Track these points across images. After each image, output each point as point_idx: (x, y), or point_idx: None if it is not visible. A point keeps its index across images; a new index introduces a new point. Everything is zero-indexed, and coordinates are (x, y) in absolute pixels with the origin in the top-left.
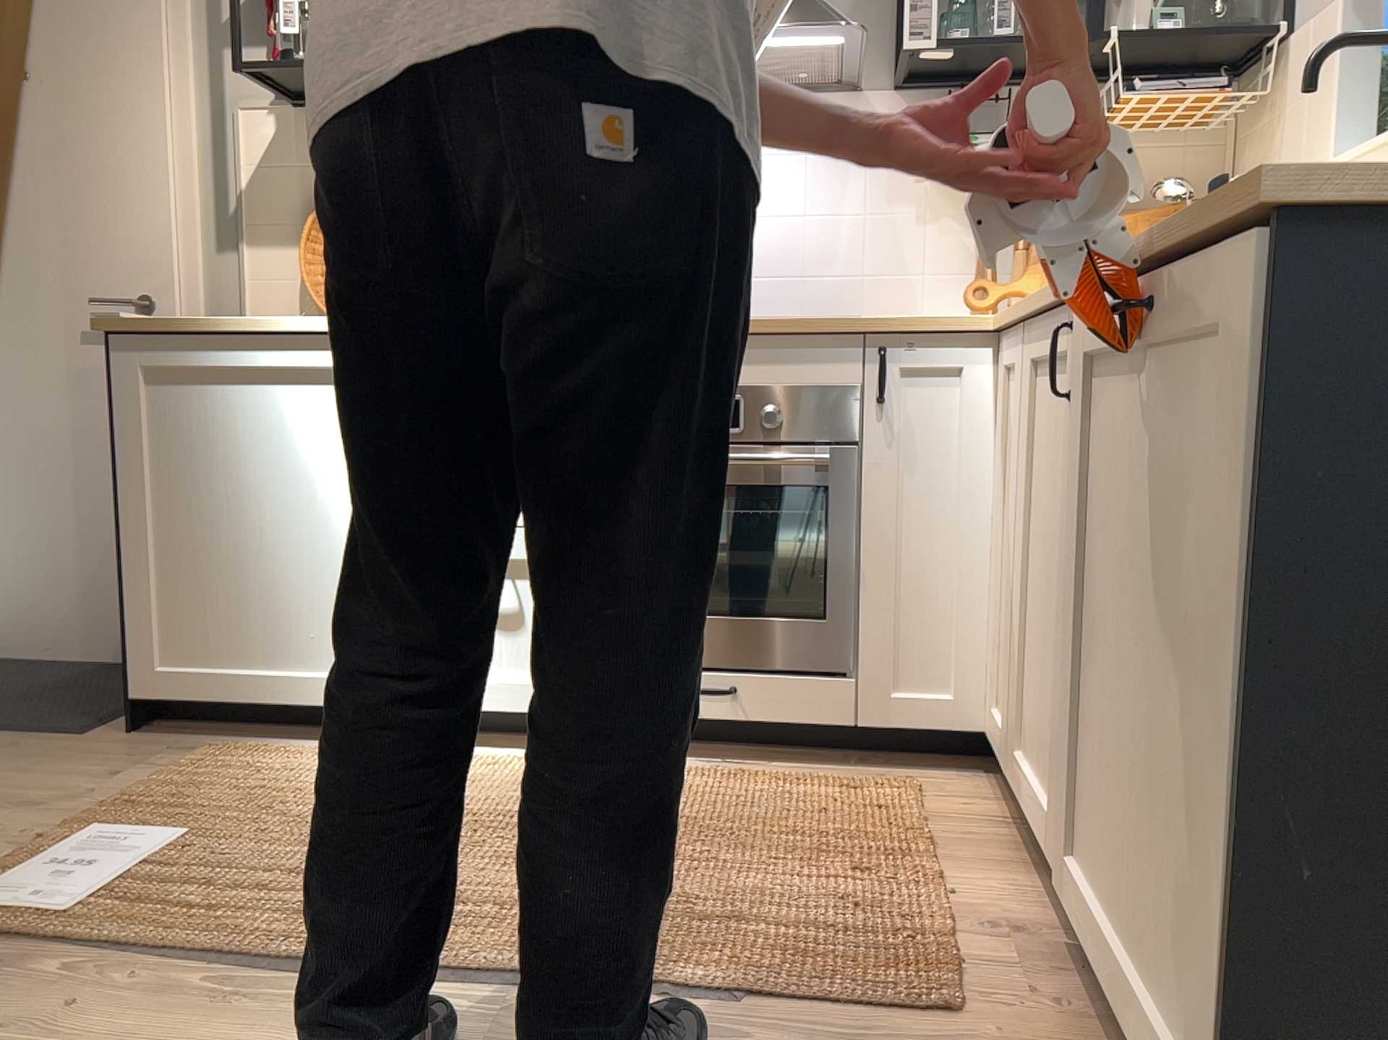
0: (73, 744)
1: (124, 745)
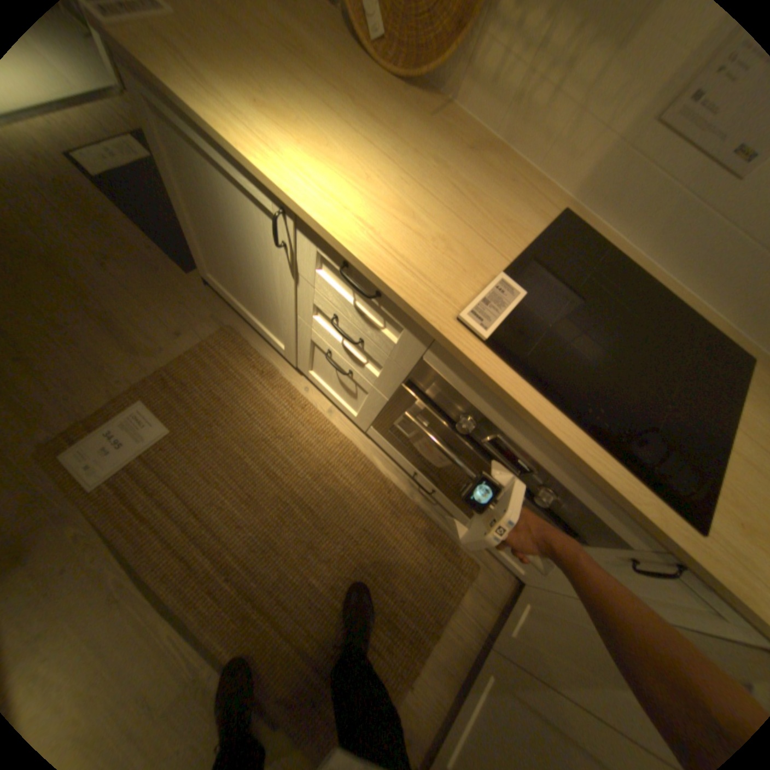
0: (179, 283)
1: (198, 298)
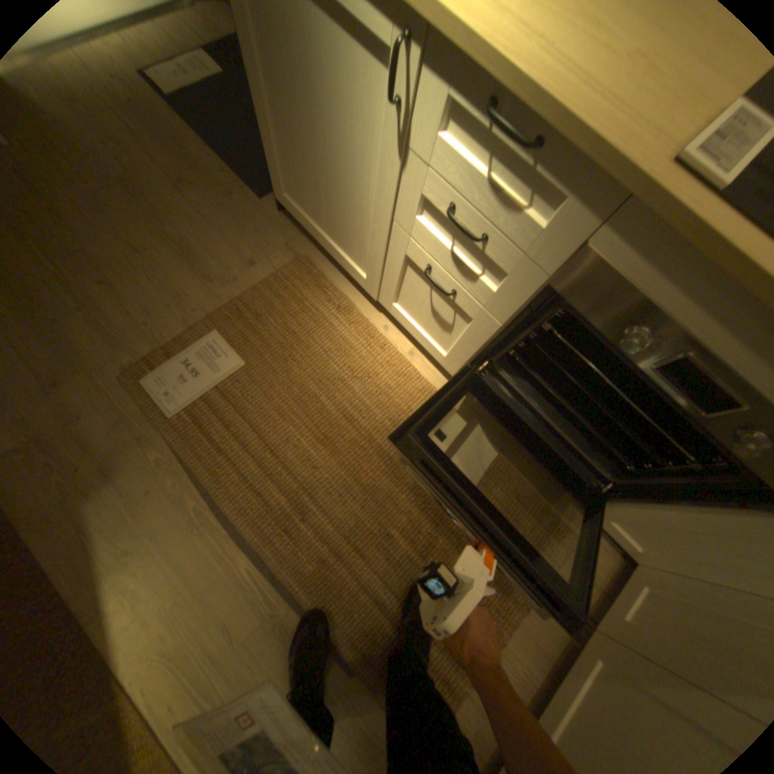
0: (253, 209)
1: (271, 225)
